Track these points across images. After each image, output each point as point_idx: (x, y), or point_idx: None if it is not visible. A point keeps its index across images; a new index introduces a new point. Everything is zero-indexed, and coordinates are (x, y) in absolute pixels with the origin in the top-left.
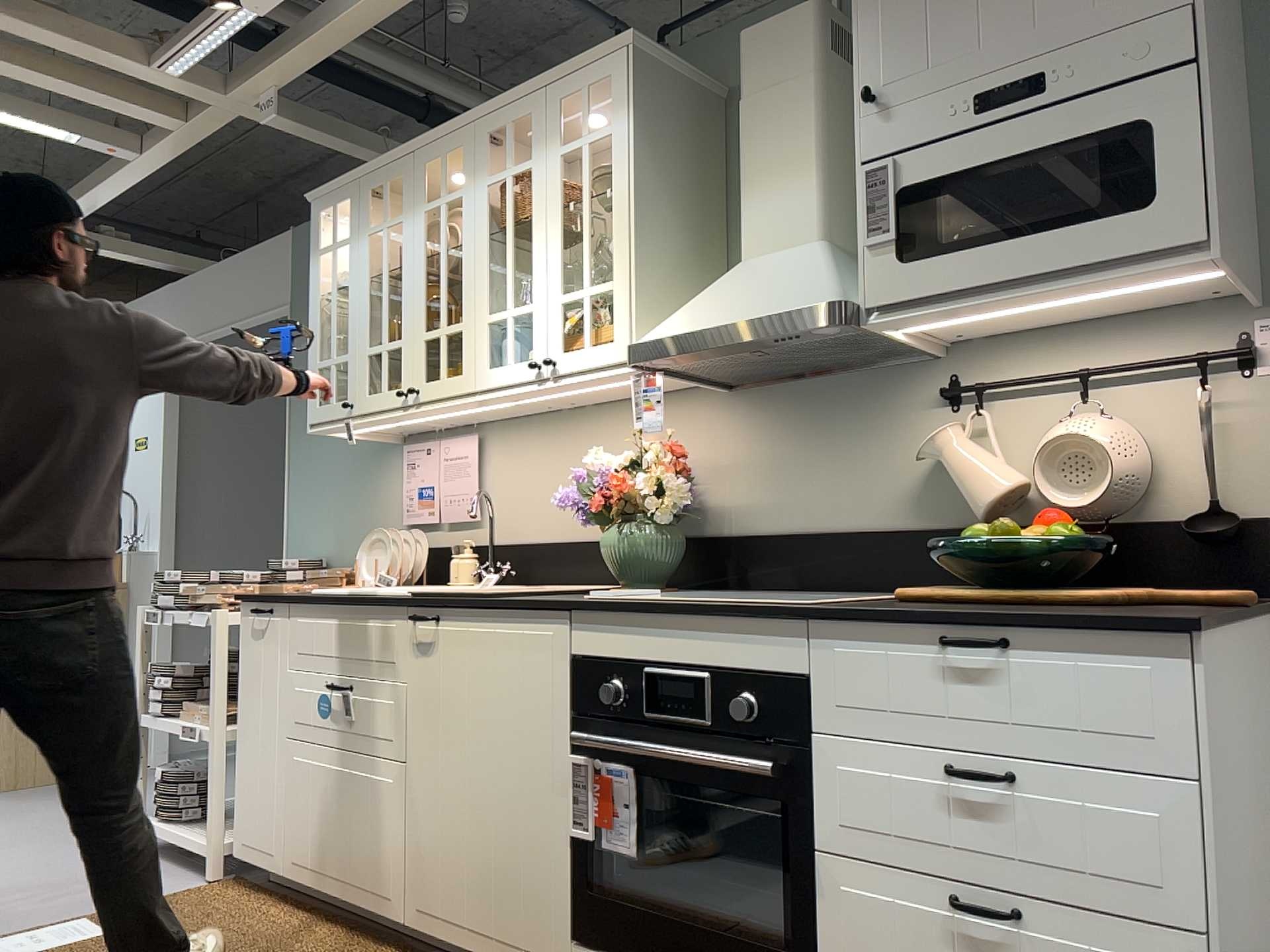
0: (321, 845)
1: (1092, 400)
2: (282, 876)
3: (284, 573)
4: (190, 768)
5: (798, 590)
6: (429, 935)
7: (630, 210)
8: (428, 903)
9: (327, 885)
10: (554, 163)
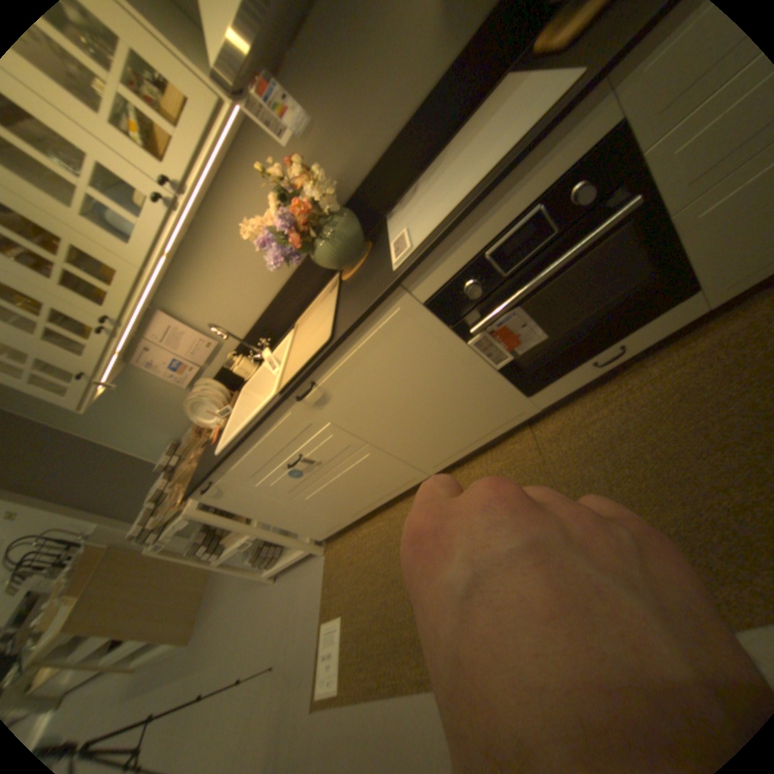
0: (359, 500)
1: None
2: (352, 522)
3: (169, 465)
4: (253, 546)
5: (422, 171)
6: (448, 466)
7: None
8: (437, 460)
9: (378, 503)
10: None
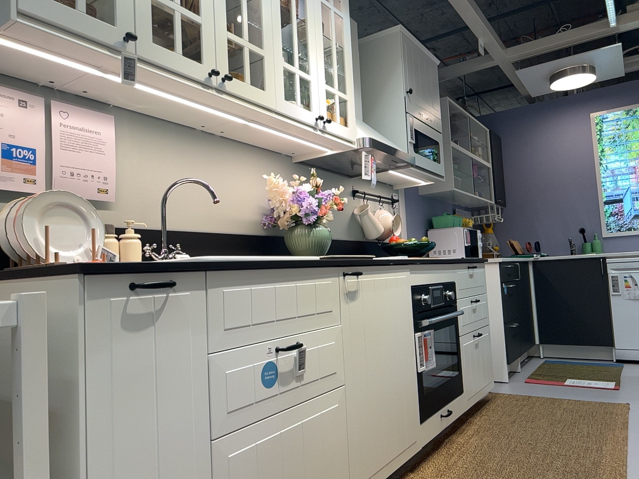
0: None
1: (378, 205)
2: None
3: None
4: None
5: None
6: None
7: (352, 66)
8: (366, 472)
9: None
10: (318, 2)
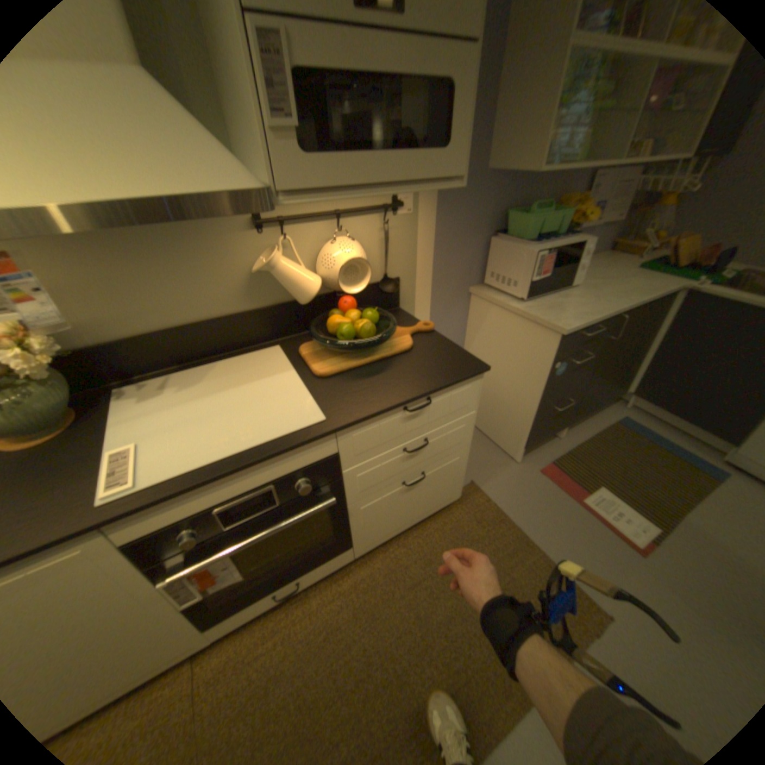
0: None
1: (337, 227)
2: None
3: None
4: None
5: (177, 365)
6: None
7: None
8: None
9: None
10: None
